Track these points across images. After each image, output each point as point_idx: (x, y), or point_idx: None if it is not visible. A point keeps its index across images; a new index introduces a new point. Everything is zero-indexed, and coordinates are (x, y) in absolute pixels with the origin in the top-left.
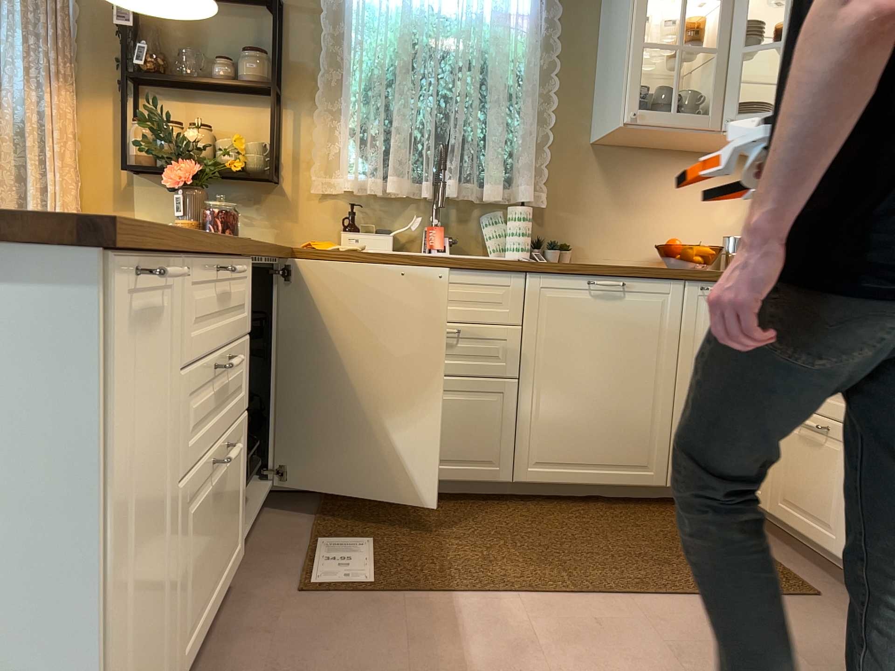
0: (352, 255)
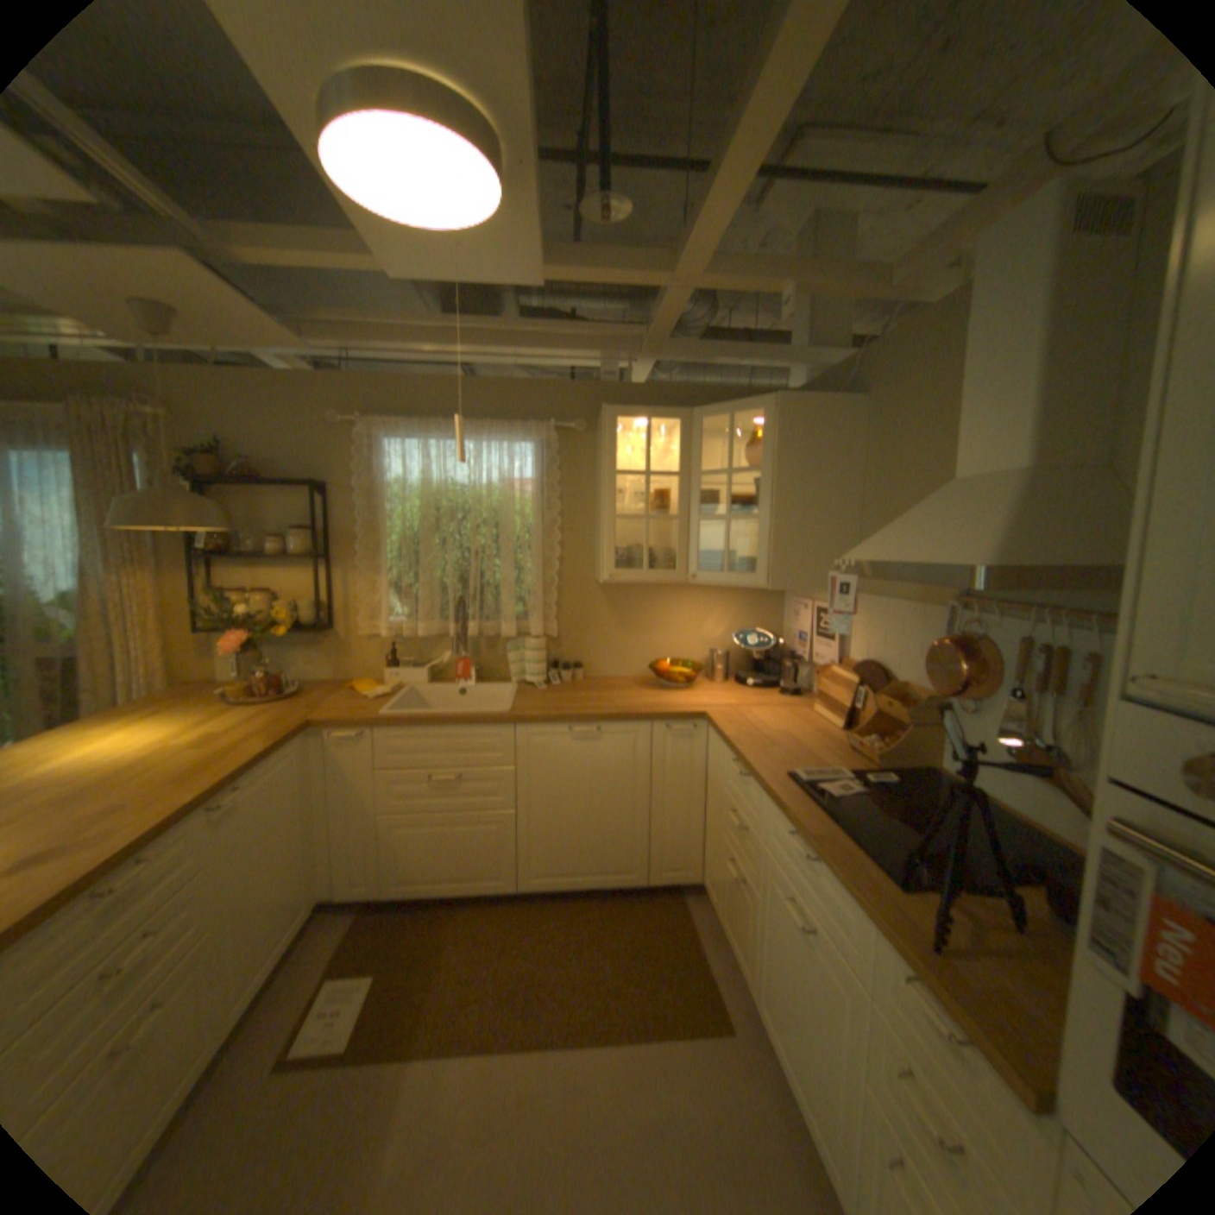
0: (361, 721)
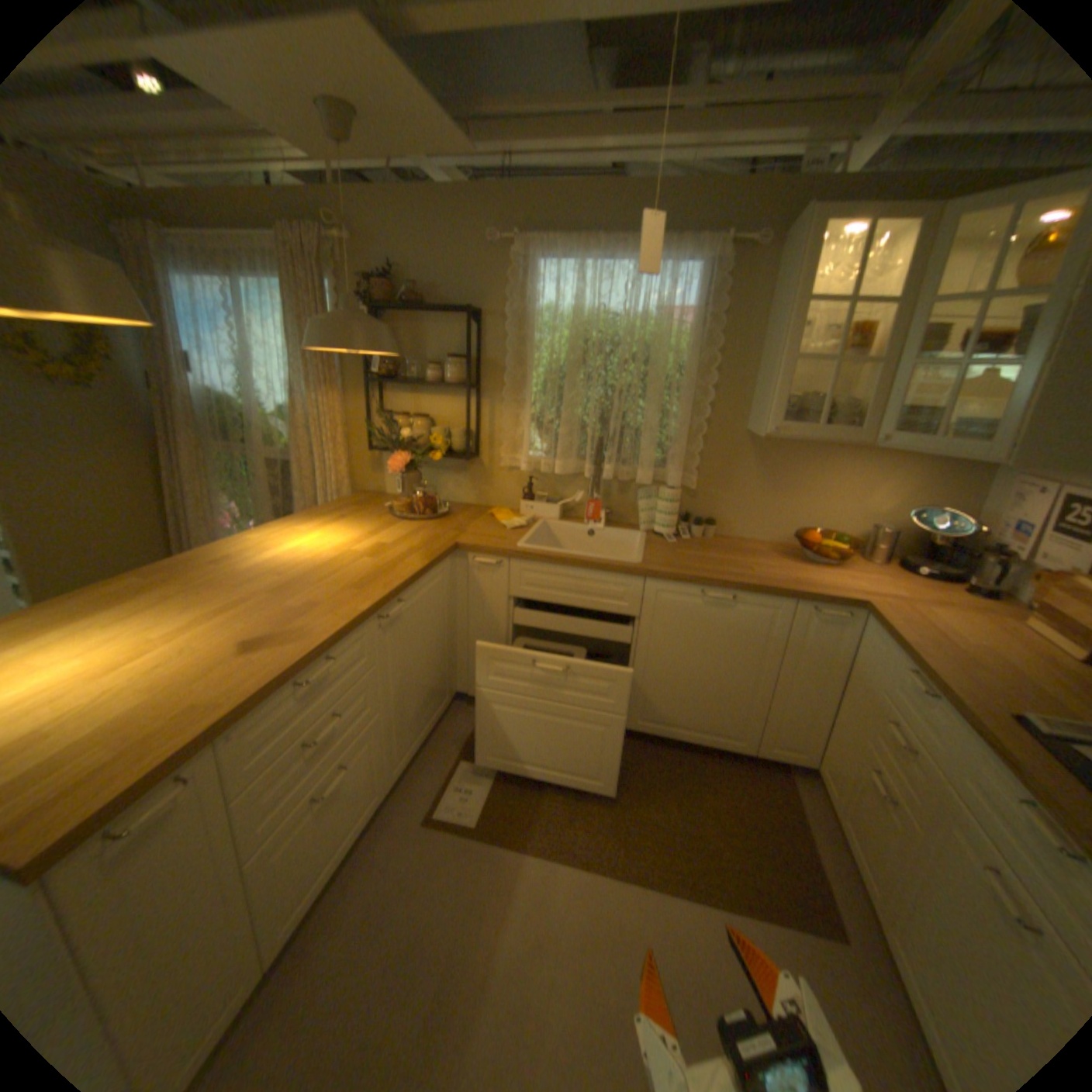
0: (501, 551)
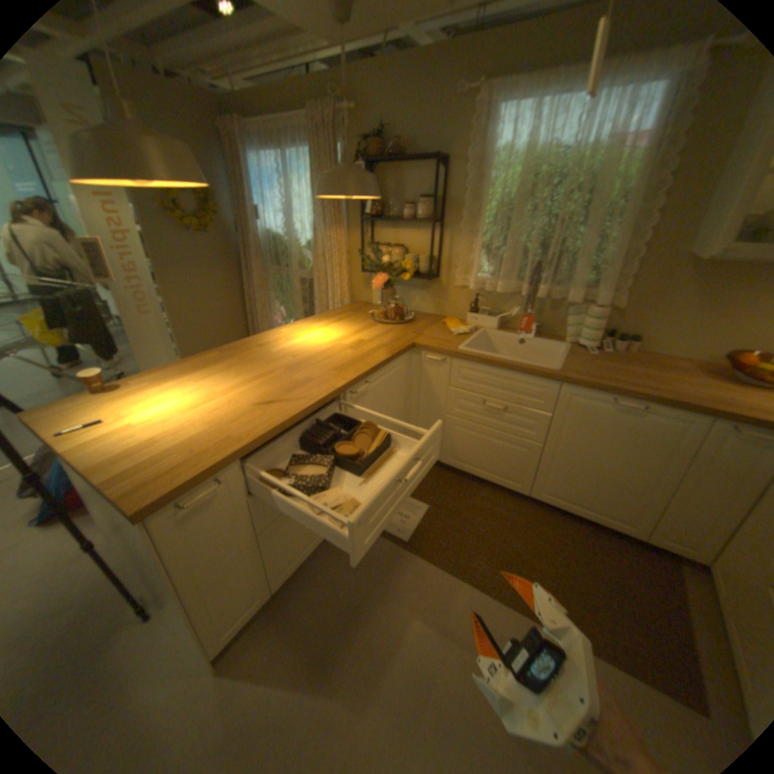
0: (444, 352)
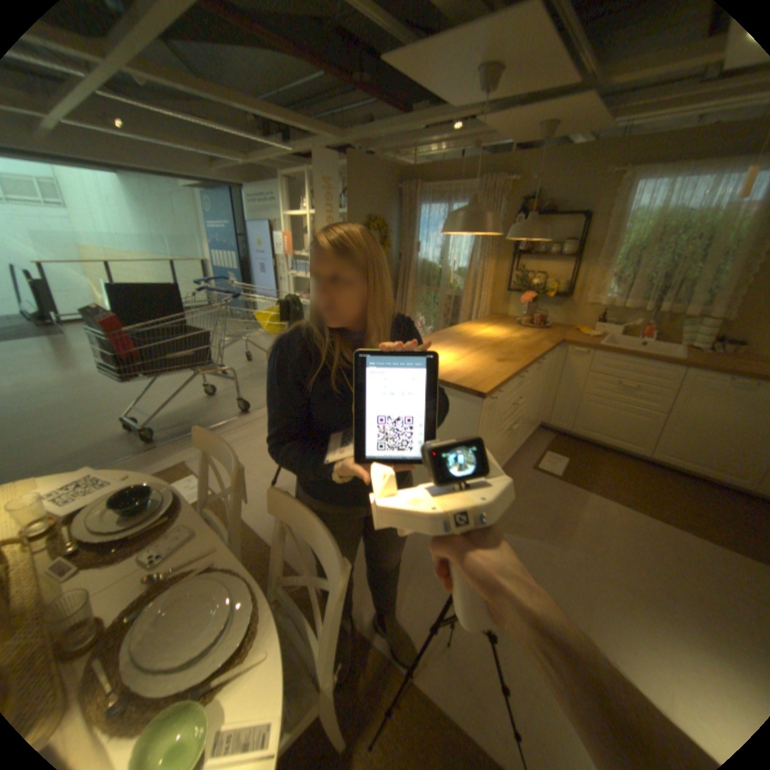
0: (590, 345)
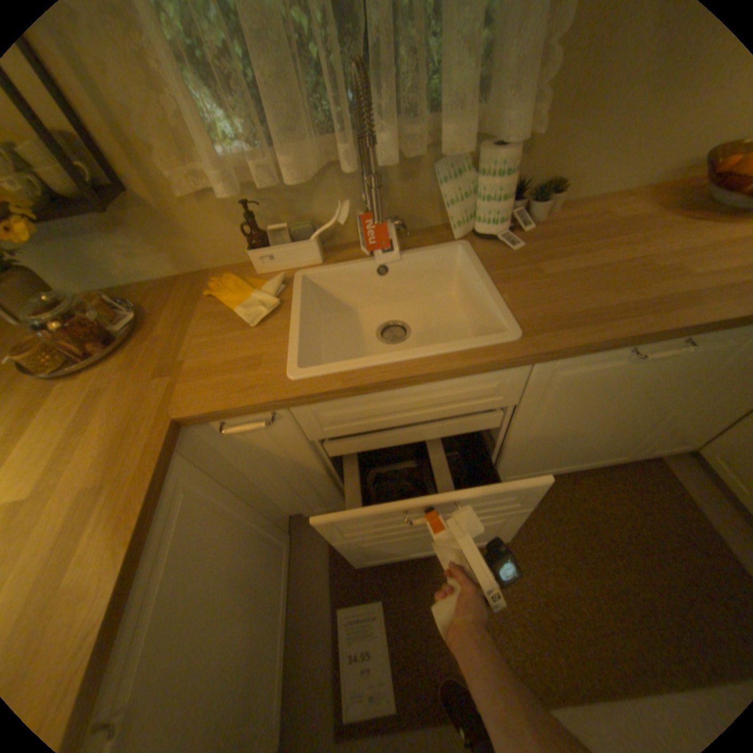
0: (265, 404)
